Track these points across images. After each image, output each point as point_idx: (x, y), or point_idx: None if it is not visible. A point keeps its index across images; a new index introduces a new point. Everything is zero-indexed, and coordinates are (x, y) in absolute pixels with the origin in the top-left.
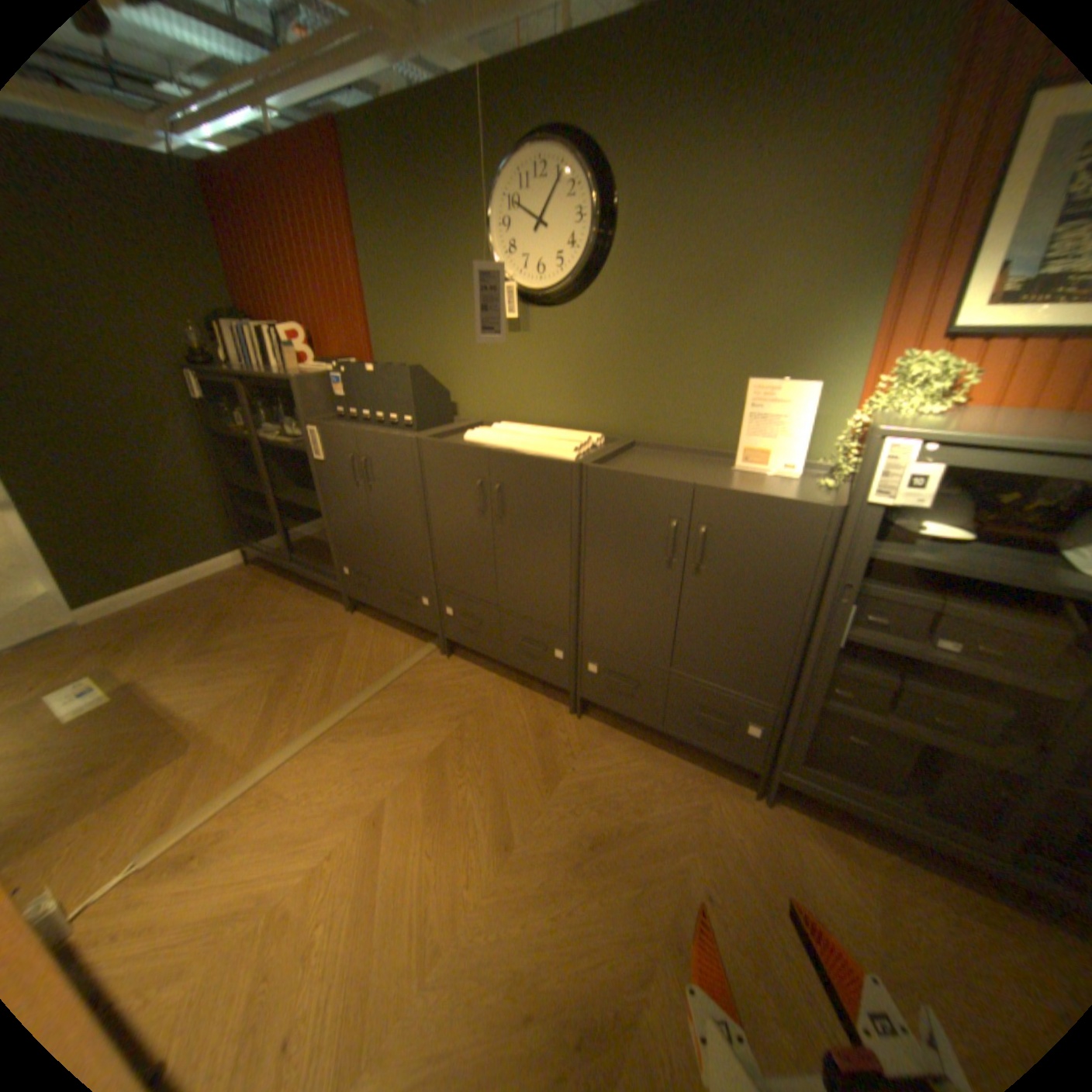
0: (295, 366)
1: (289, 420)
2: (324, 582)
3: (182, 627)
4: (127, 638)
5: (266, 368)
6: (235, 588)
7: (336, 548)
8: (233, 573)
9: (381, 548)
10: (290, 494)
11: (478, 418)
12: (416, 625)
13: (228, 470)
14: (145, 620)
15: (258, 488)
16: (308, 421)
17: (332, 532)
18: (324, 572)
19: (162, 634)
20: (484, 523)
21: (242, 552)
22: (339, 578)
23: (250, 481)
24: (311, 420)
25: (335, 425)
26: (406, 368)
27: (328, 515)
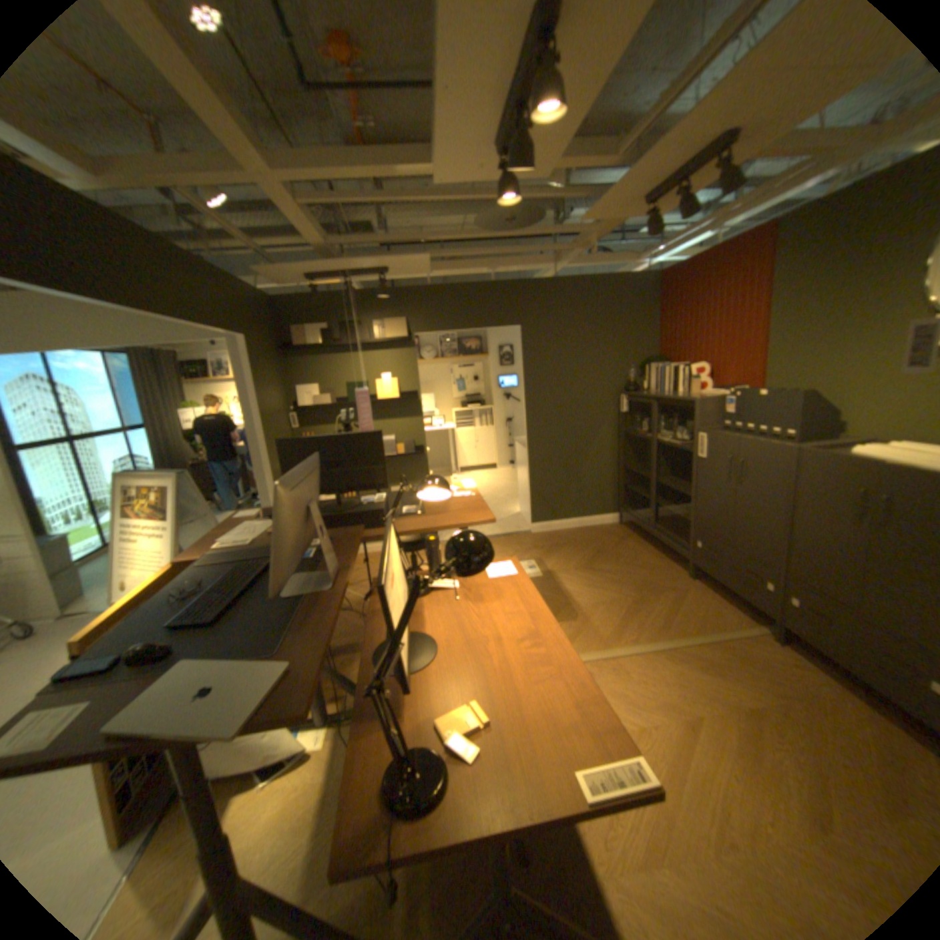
0: (697, 391)
1: (681, 428)
2: (677, 549)
3: (580, 550)
4: (552, 547)
5: (675, 392)
6: (612, 537)
7: (696, 524)
8: (612, 527)
9: (738, 532)
10: (668, 480)
11: (872, 436)
12: (755, 606)
13: (627, 458)
14: (561, 540)
15: (645, 473)
16: (700, 429)
17: (696, 512)
18: (679, 542)
19: (569, 551)
20: (861, 529)
21: (620, 515)
22: (690, 549)
23: (640, 468)
24: (703, 428)
25: (723, 433)
26: (801, 391)
27: (697, 499)
